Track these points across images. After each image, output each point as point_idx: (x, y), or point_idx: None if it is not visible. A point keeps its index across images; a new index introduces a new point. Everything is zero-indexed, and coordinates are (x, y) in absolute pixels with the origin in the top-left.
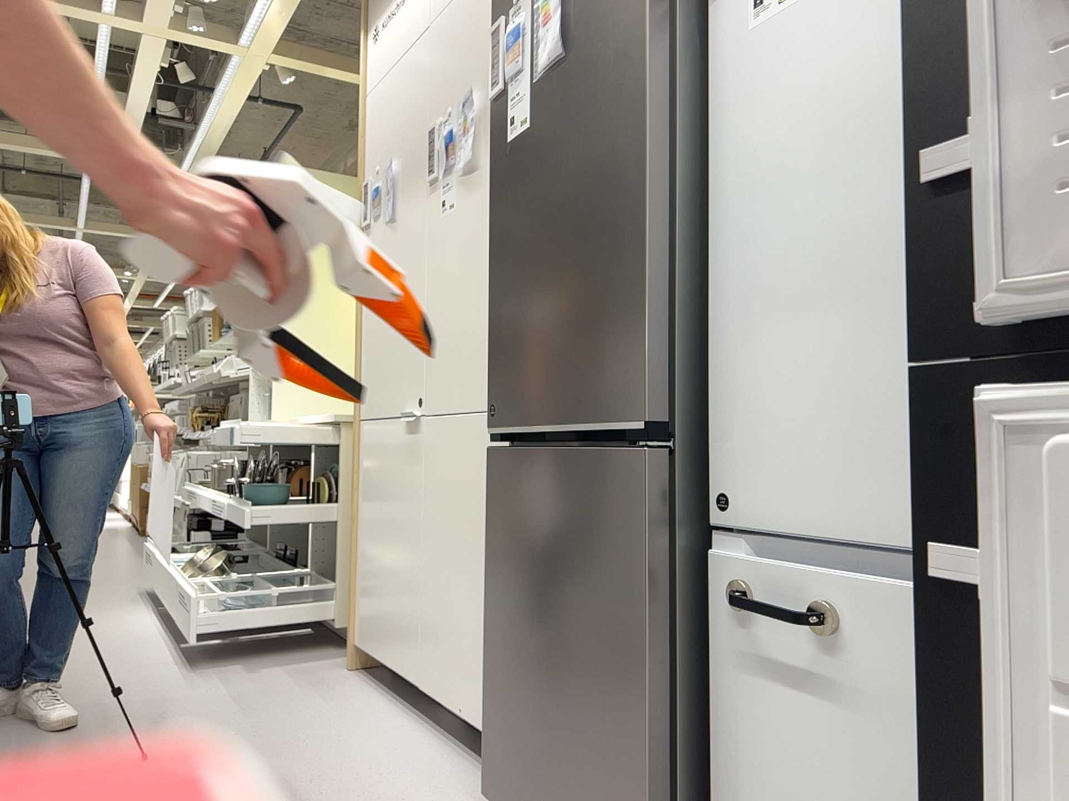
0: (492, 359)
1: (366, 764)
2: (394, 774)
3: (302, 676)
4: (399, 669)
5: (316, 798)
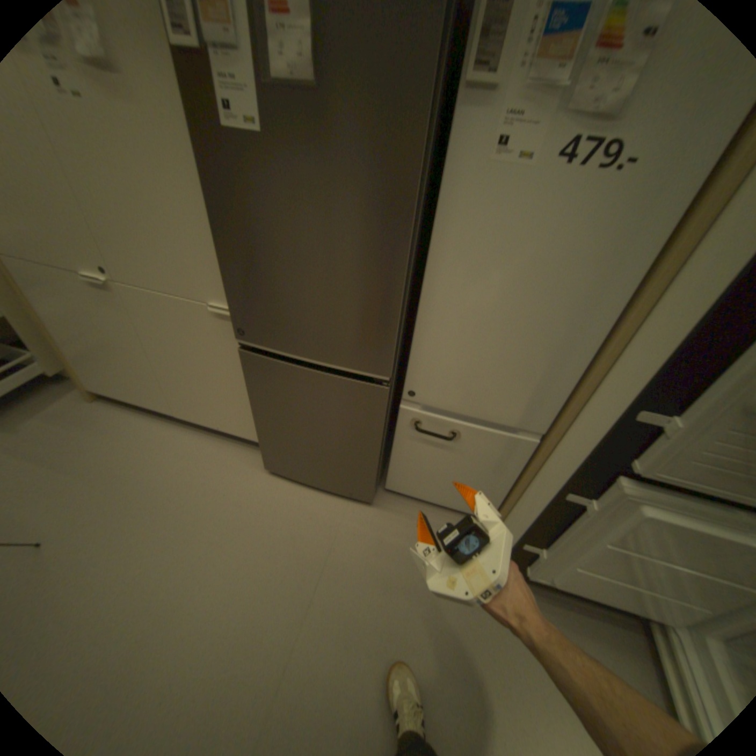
0: (235, 300)
1: (182, 469)
2: (203, 468)
3: (61, 419)
4: (148, 406)
5: (181, 505)
